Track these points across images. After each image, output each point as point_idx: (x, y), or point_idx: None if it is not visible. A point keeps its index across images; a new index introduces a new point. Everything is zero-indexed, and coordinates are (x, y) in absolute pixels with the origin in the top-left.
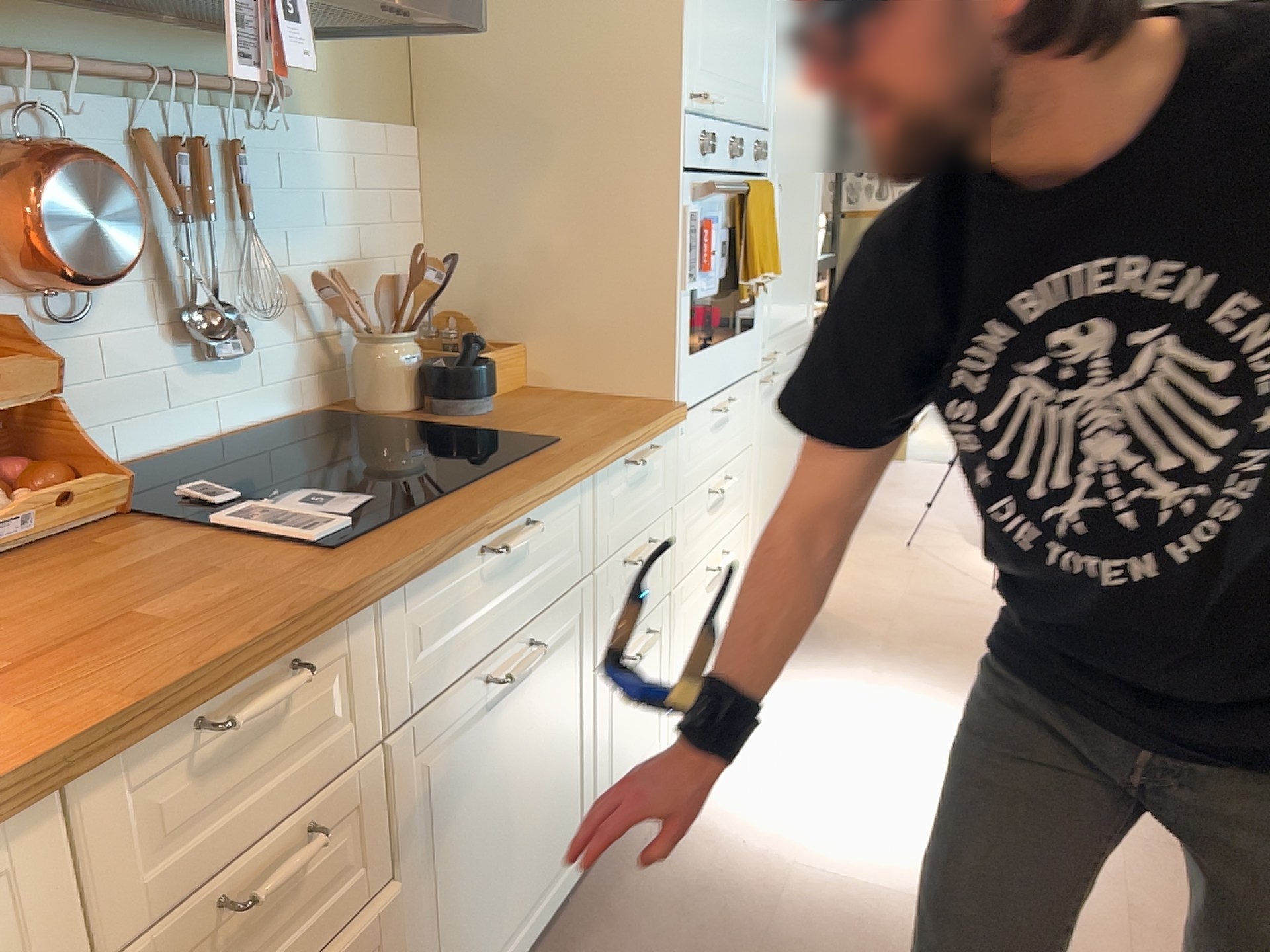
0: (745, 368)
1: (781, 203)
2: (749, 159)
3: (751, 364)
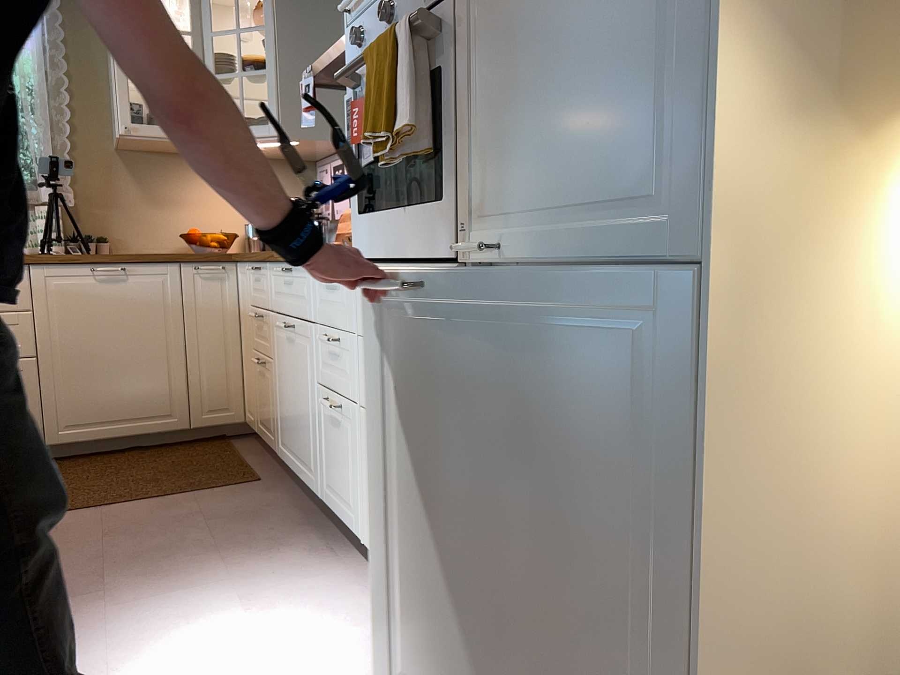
0: (430, 248)
1: (494, 3)
2: (417, 1)
3: (442, 248)
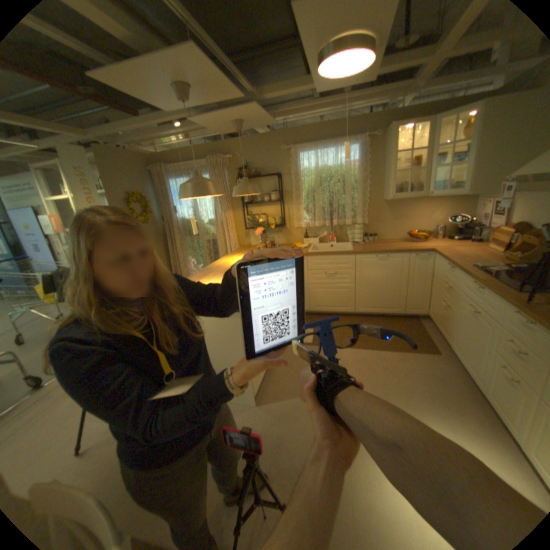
0: None
1: None
2: None
3: None
